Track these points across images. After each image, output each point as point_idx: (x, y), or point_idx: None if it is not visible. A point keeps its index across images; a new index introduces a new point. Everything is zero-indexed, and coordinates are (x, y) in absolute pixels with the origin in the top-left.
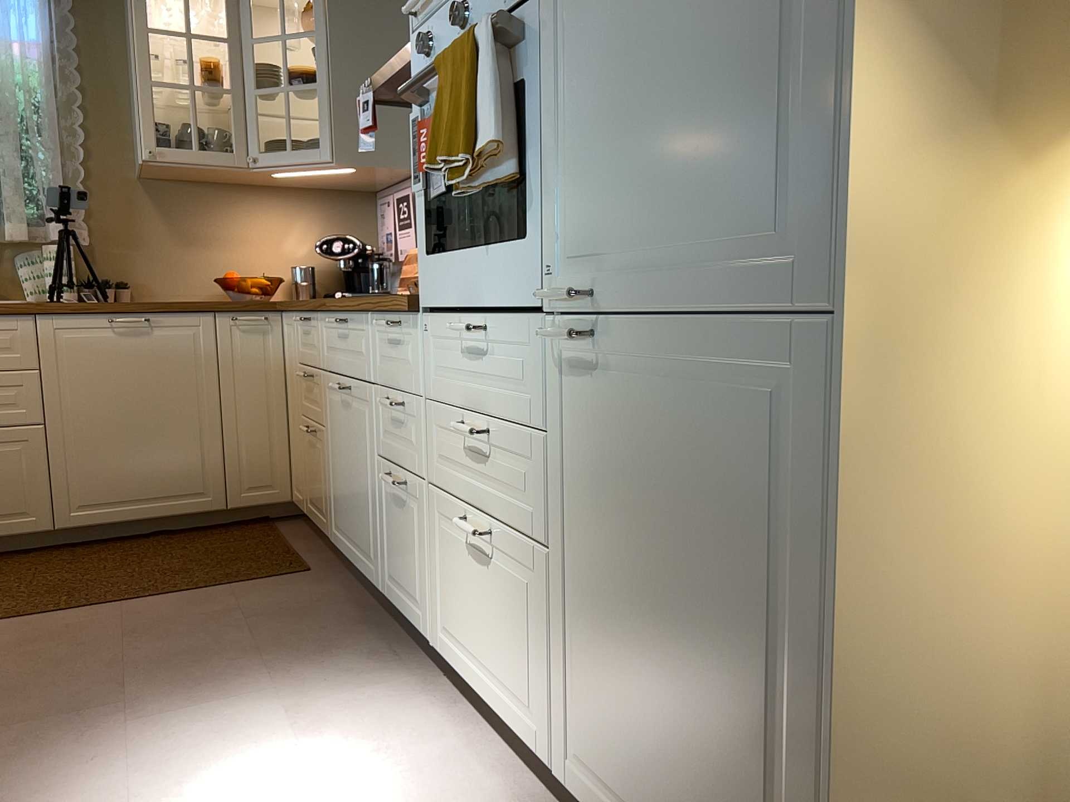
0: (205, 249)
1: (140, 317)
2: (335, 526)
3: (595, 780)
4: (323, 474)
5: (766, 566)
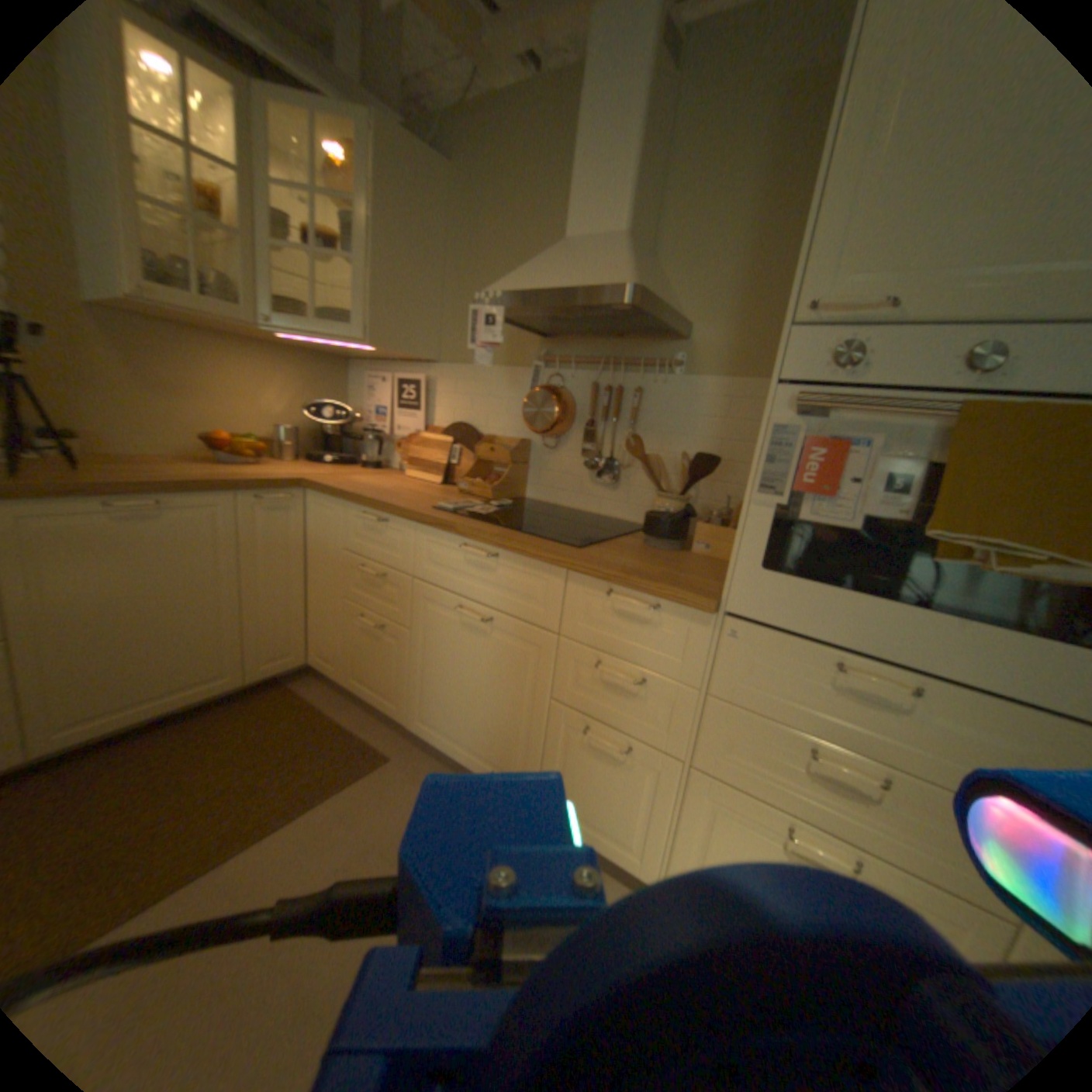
0: (168, 398)
1: (140, 499)
2: (419, 721)
3: None
4: (393, 668)
5: None
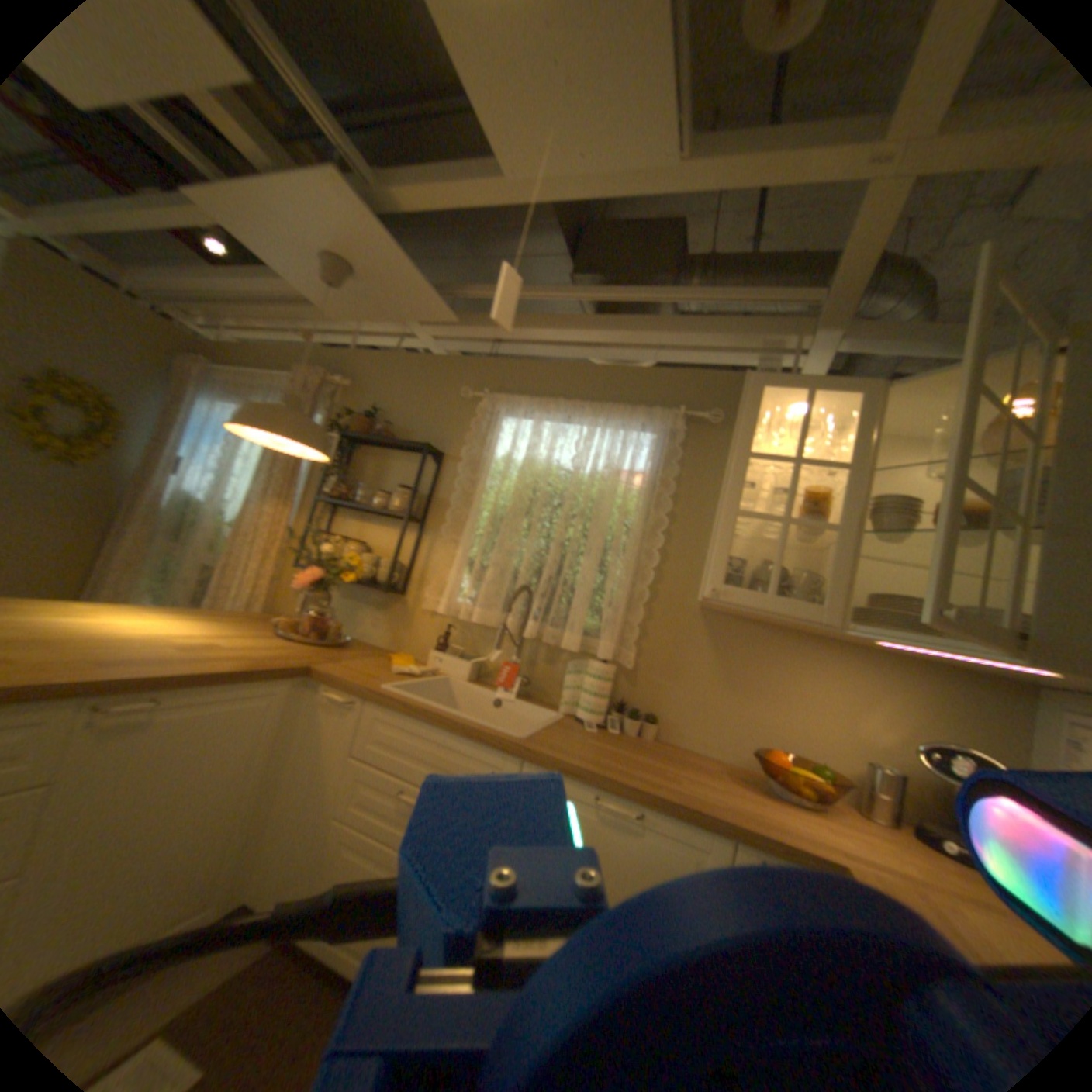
0: (754, 704)
1: (634, 810)
2: None
3: None
4: None
5: None
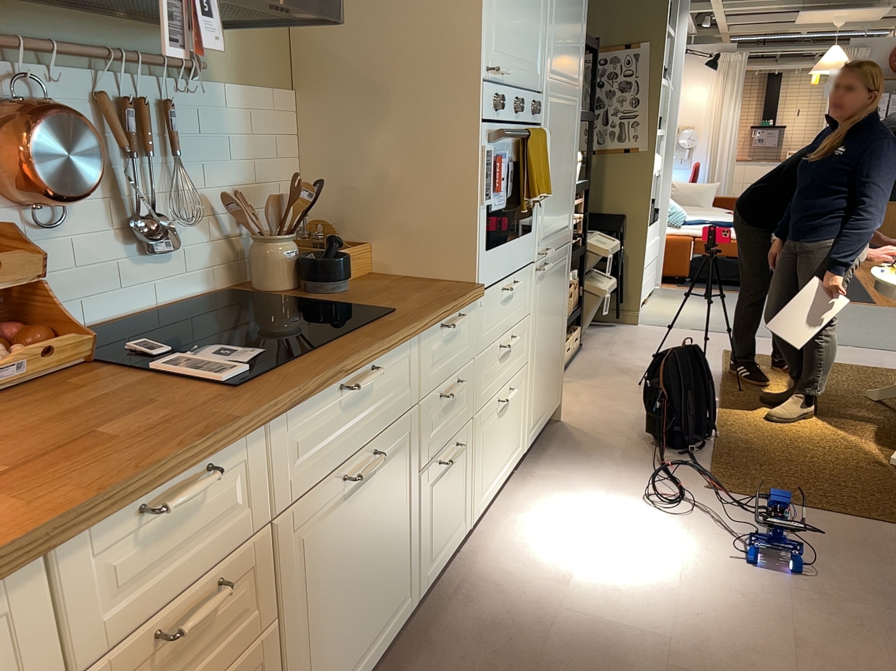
0: None
1: None
2: None
3: (533, 424)
4: None
5: (561, 304)
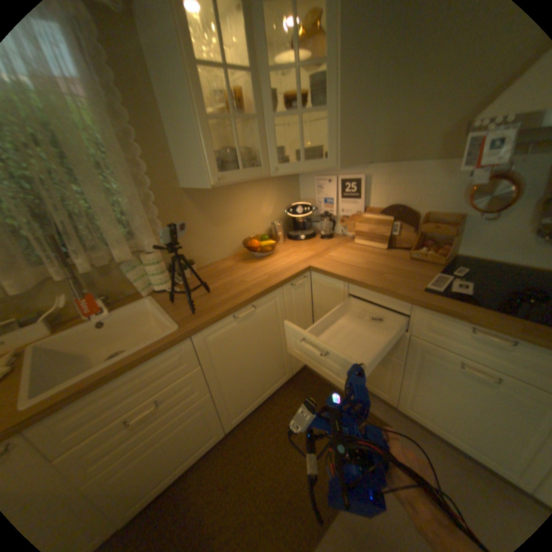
0: (225, 225)
1: (248, 306)
2: (413, 409)
3: None
4: (390, 378)
5: None
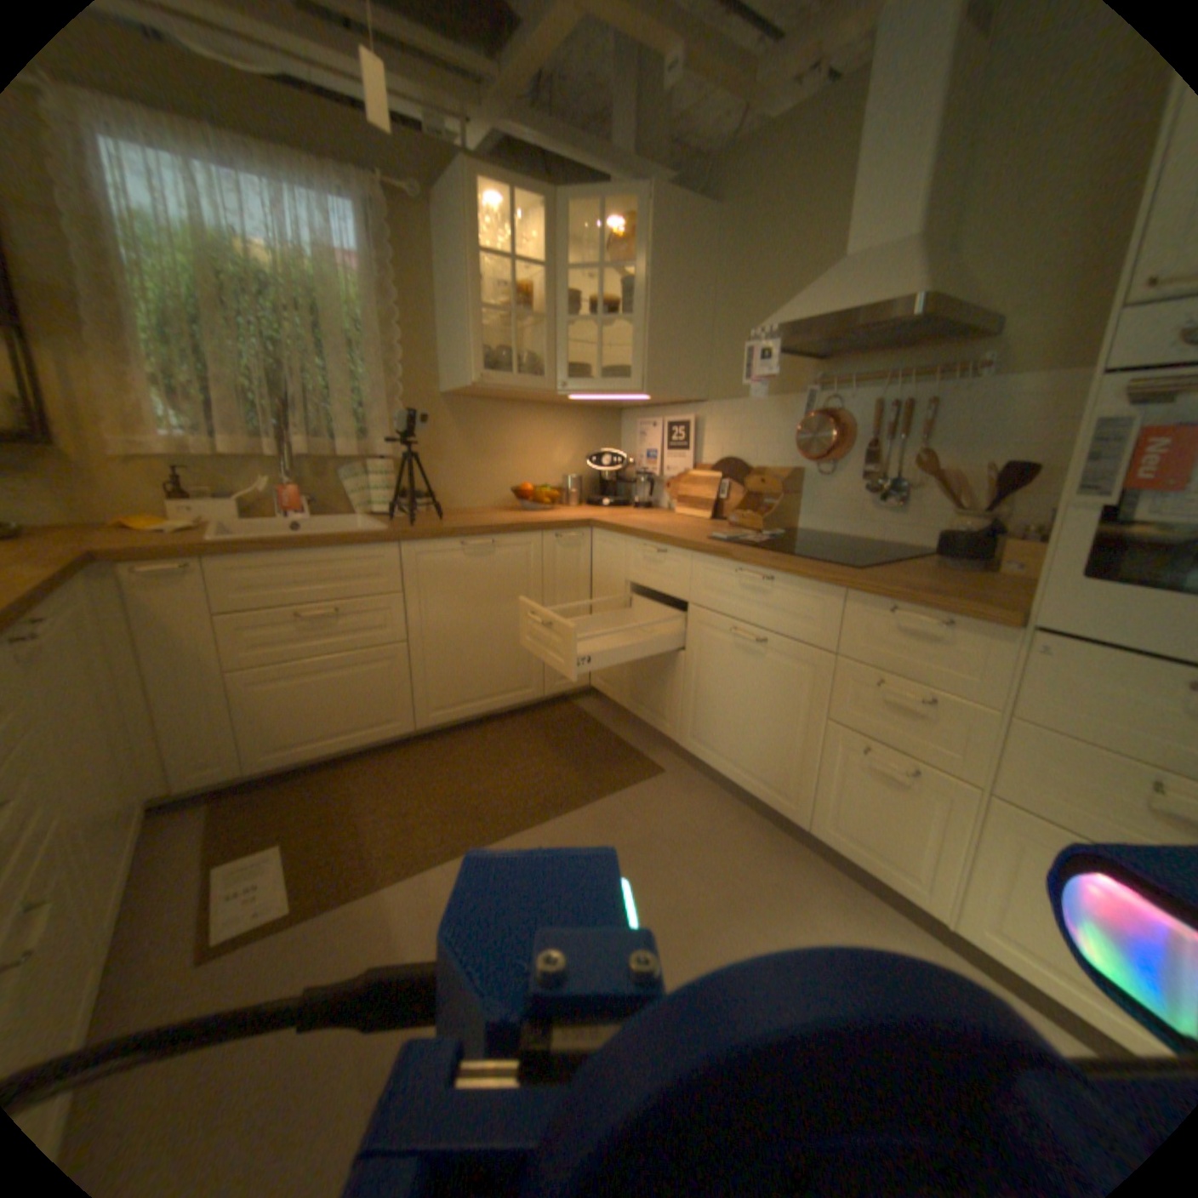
0: (490, 460)
1: (483, 538)
2: (693, 737)
3: None
4: (669, 687)
5: None
